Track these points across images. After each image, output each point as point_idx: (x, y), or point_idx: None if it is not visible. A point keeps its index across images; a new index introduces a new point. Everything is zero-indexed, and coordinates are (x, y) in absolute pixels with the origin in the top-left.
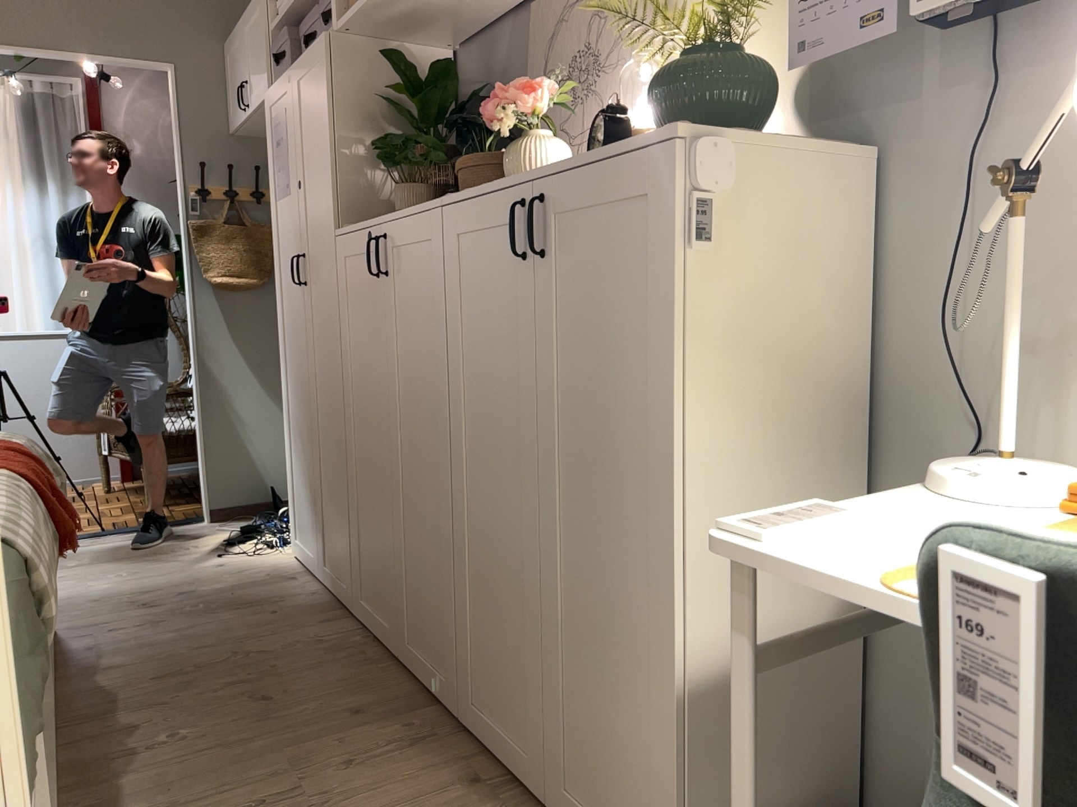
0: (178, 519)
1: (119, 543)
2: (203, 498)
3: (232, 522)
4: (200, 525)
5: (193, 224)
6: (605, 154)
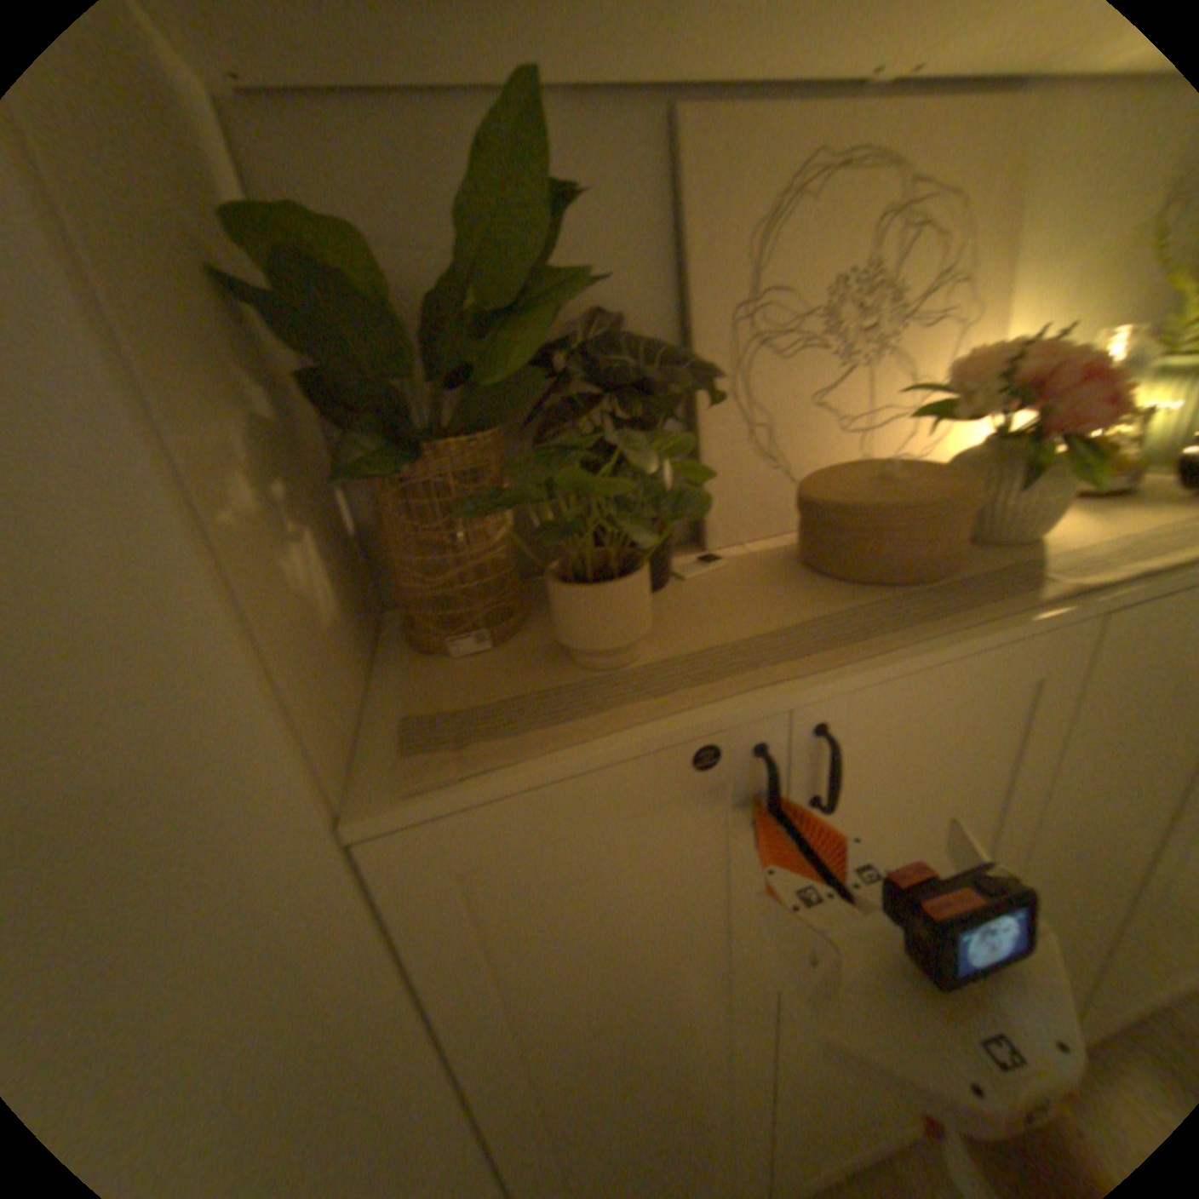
0: None
1: None
2: None
3: None
4: None
5: None
6: None
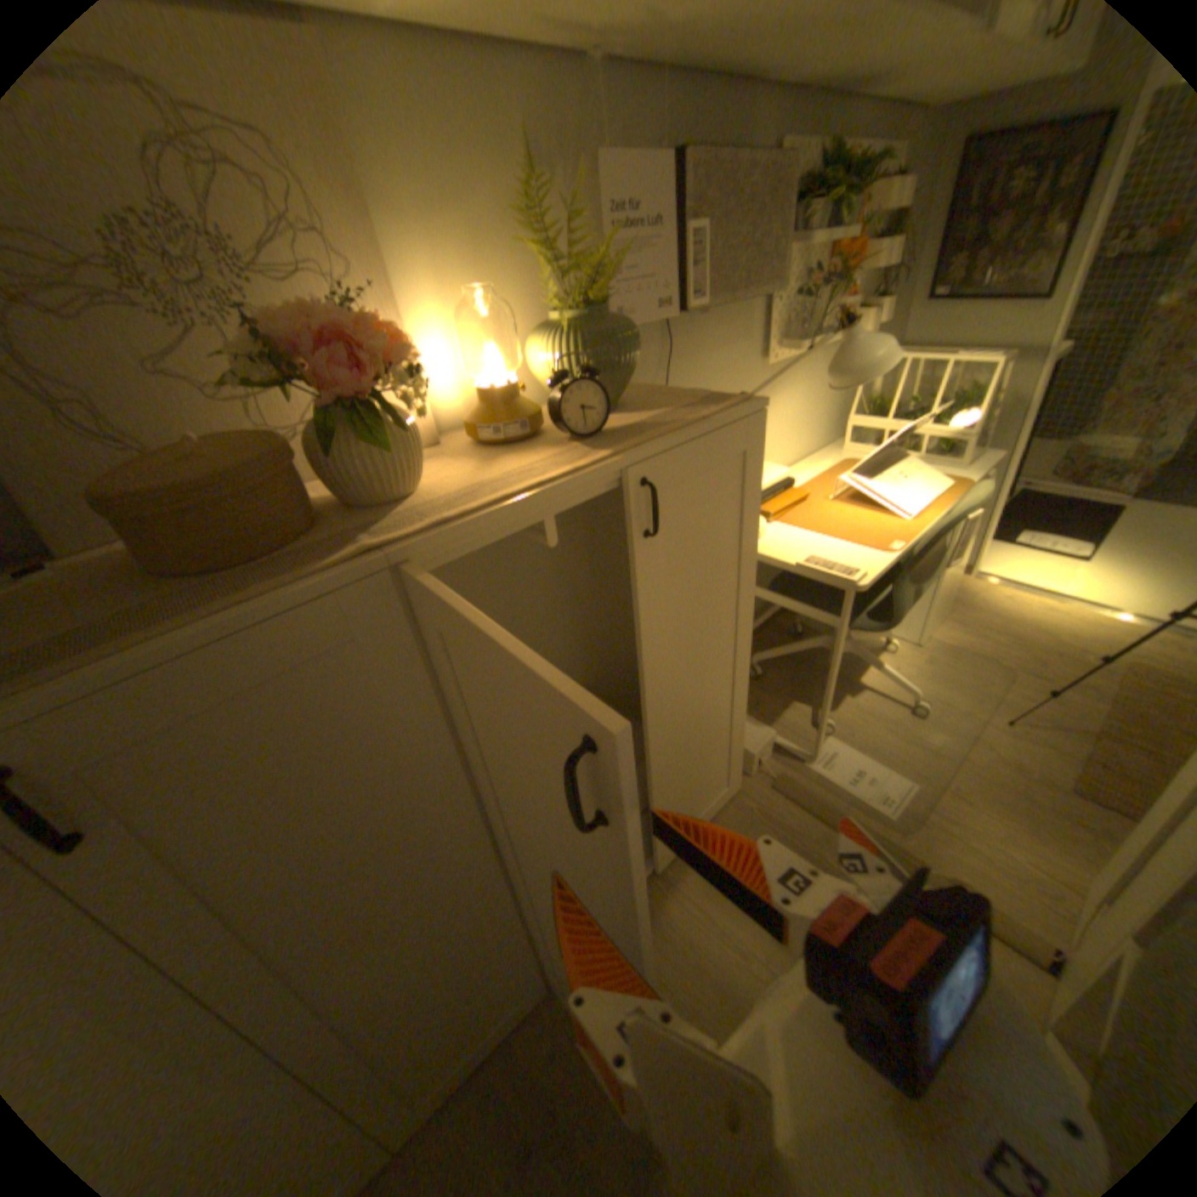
0: None
1: None
2: None
3: None
4: None
5: None
6: (703, 423)
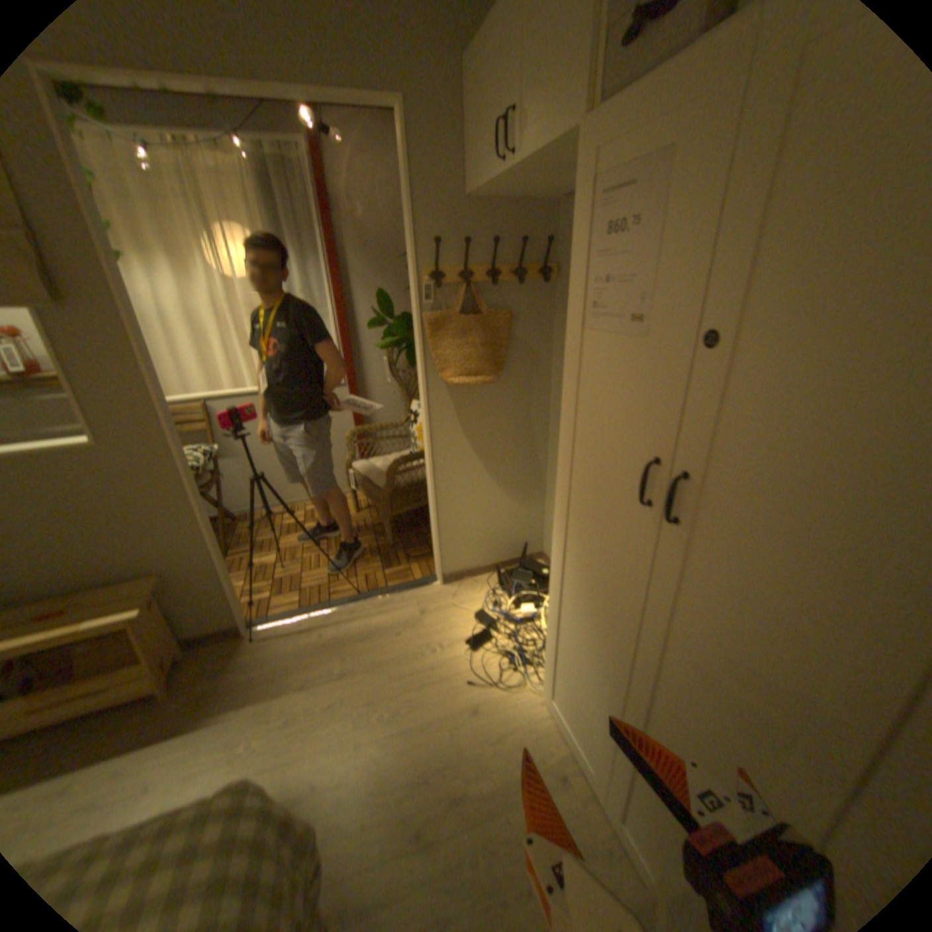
0: (416, 580)
1: (372, 624)
2: (435, 565)
3: (461, 591)
4: (435, 593)
5: (430, 319)
6: None
